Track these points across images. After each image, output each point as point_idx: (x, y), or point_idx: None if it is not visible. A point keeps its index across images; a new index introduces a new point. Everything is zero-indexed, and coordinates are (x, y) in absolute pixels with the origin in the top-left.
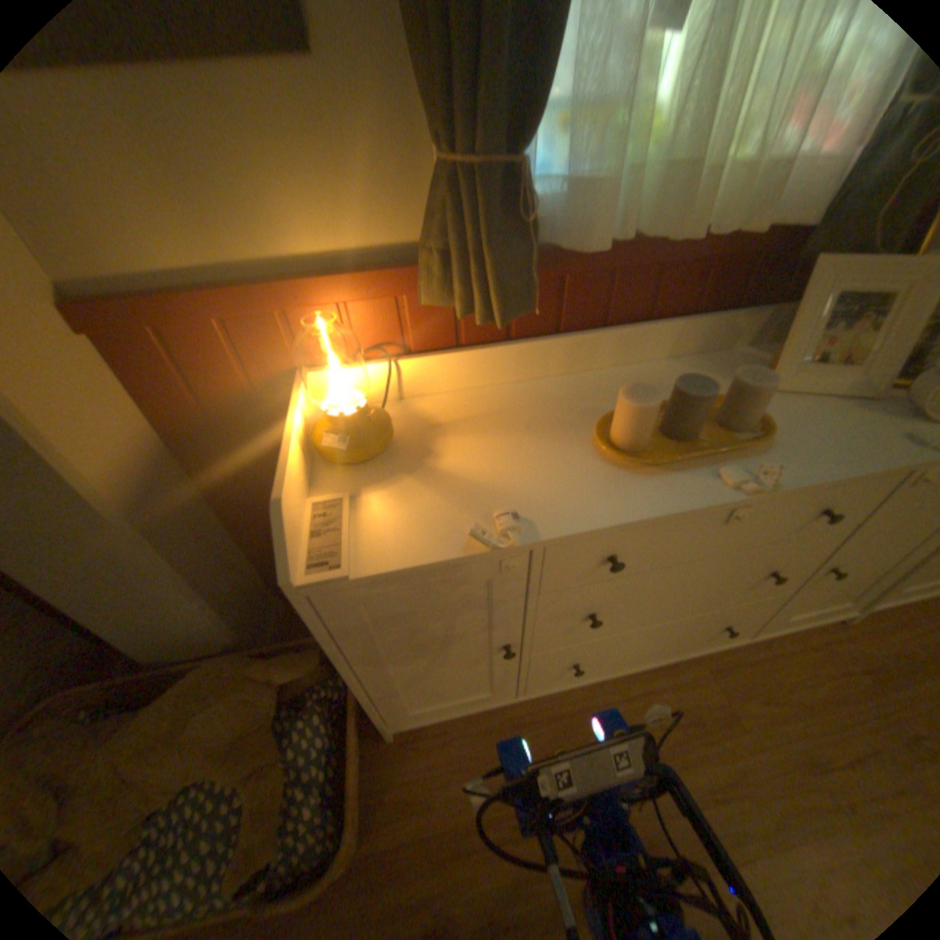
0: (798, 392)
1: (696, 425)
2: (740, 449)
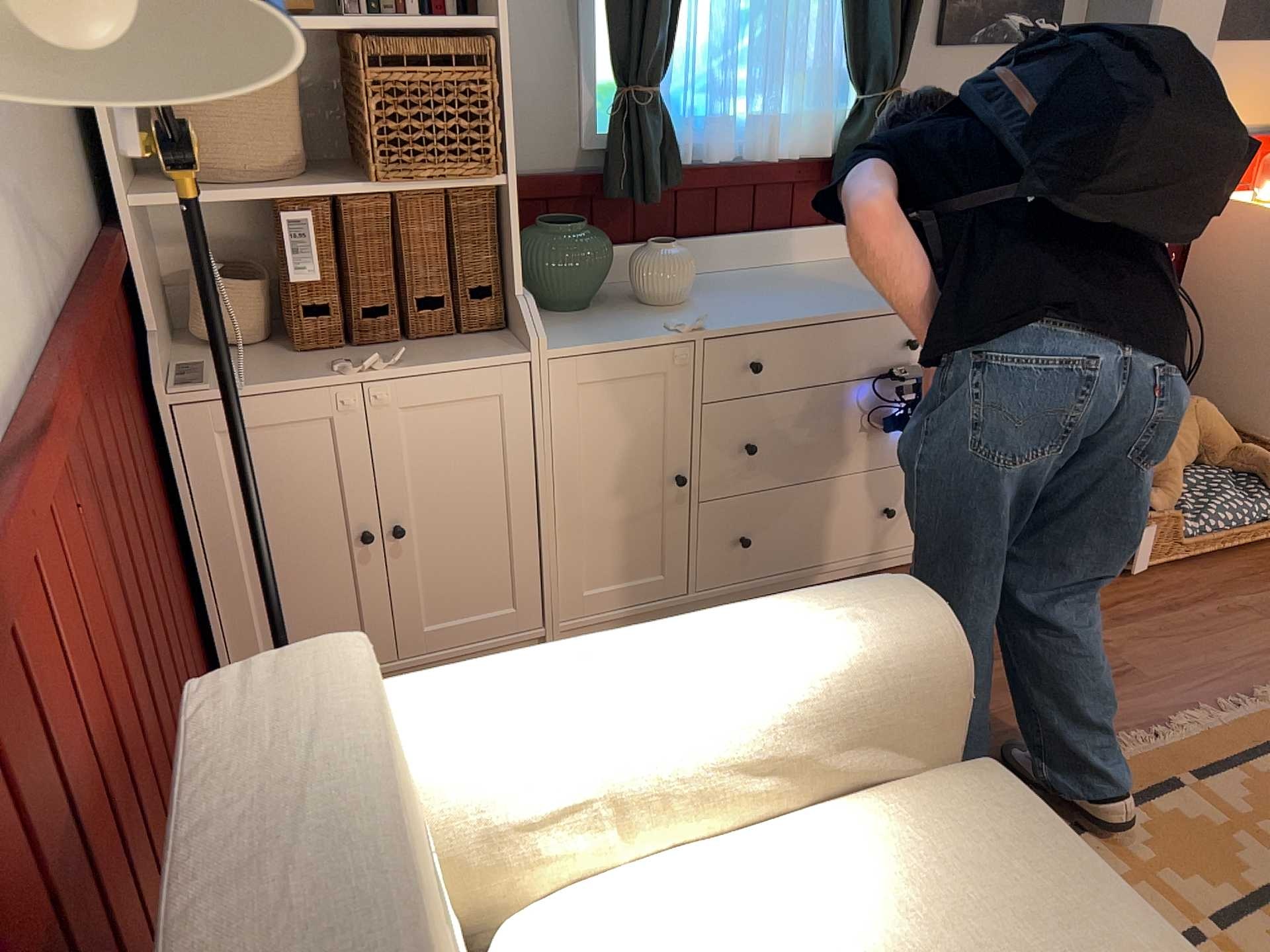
0: None
1: None
2: None
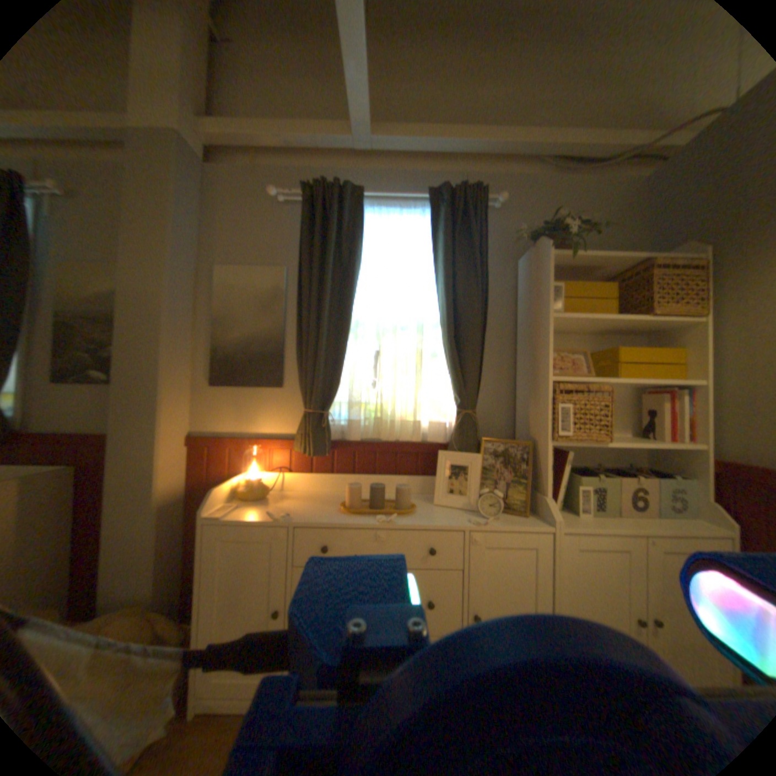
0: (445, 507)
1: (379, 503)
2: (395, 515)
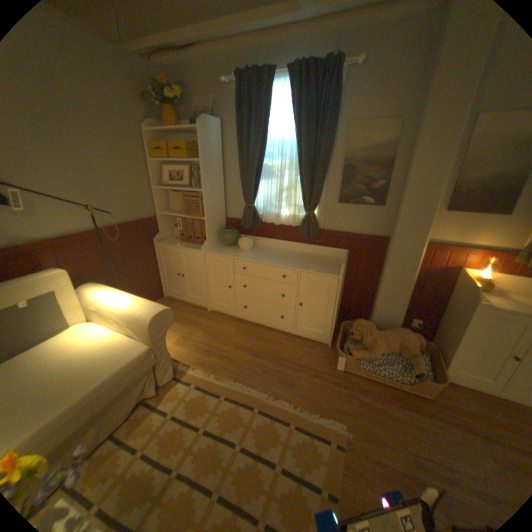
0: None
1: None
2: None
